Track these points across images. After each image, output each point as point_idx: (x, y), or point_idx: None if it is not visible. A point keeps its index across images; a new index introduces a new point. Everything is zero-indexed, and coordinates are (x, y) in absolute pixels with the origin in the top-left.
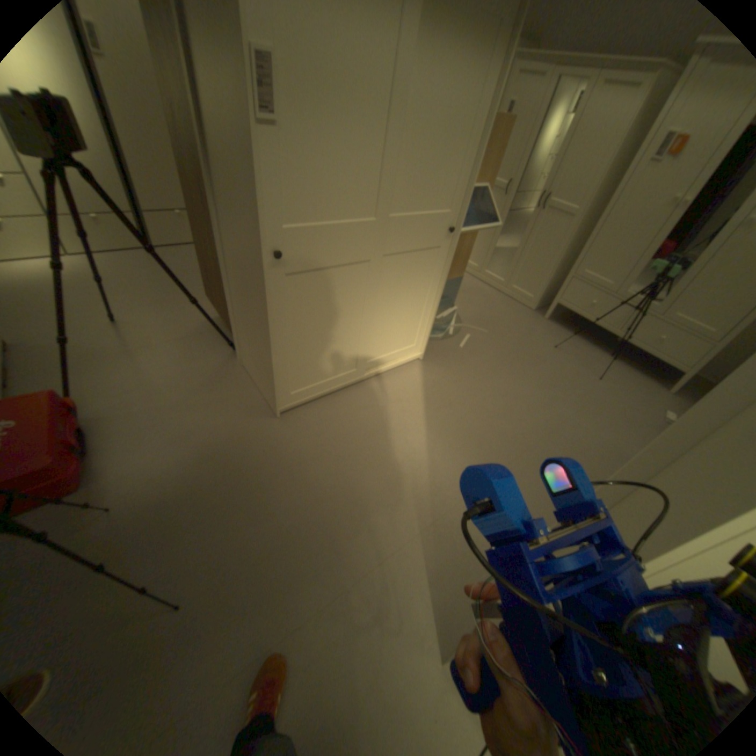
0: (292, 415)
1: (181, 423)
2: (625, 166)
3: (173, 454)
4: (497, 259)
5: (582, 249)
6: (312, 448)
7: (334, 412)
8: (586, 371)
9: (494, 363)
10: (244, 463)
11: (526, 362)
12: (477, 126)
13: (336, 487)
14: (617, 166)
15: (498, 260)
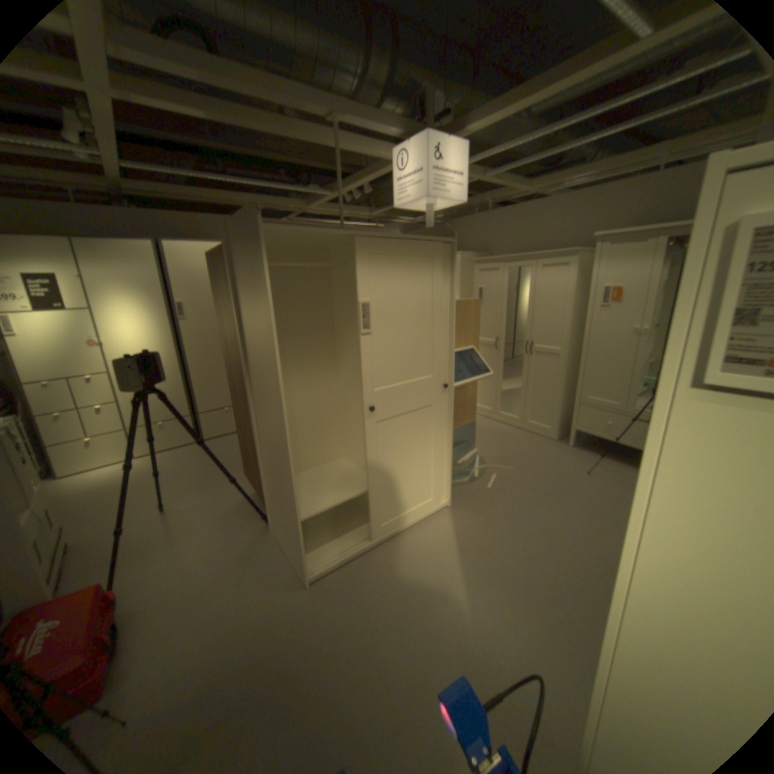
0: (321, 586)
1: (209, 609)
2: (585, 314)
3: (197, 646)
4: (509, 400)
5: (580, 380)
6: (342, 622)
7: (363, 577)
8: (628, 495)
9: (526, 500)
10: (270, 649)
11: (559, 494)
12: (443, 315)
13: (369, 669)
14: (577, 315)
15: (511, 401)
